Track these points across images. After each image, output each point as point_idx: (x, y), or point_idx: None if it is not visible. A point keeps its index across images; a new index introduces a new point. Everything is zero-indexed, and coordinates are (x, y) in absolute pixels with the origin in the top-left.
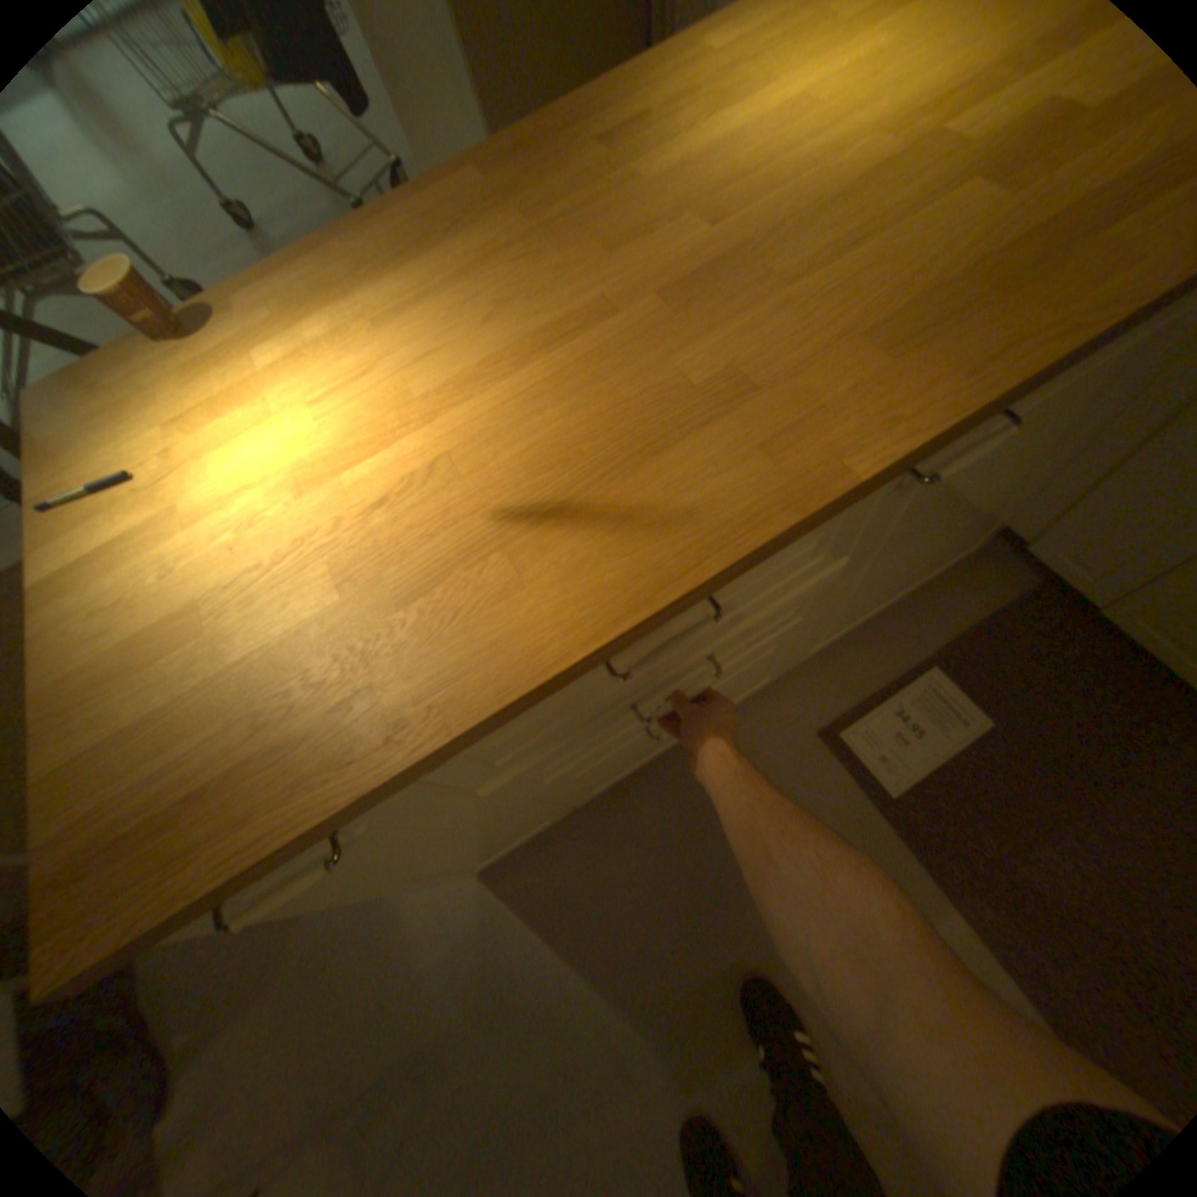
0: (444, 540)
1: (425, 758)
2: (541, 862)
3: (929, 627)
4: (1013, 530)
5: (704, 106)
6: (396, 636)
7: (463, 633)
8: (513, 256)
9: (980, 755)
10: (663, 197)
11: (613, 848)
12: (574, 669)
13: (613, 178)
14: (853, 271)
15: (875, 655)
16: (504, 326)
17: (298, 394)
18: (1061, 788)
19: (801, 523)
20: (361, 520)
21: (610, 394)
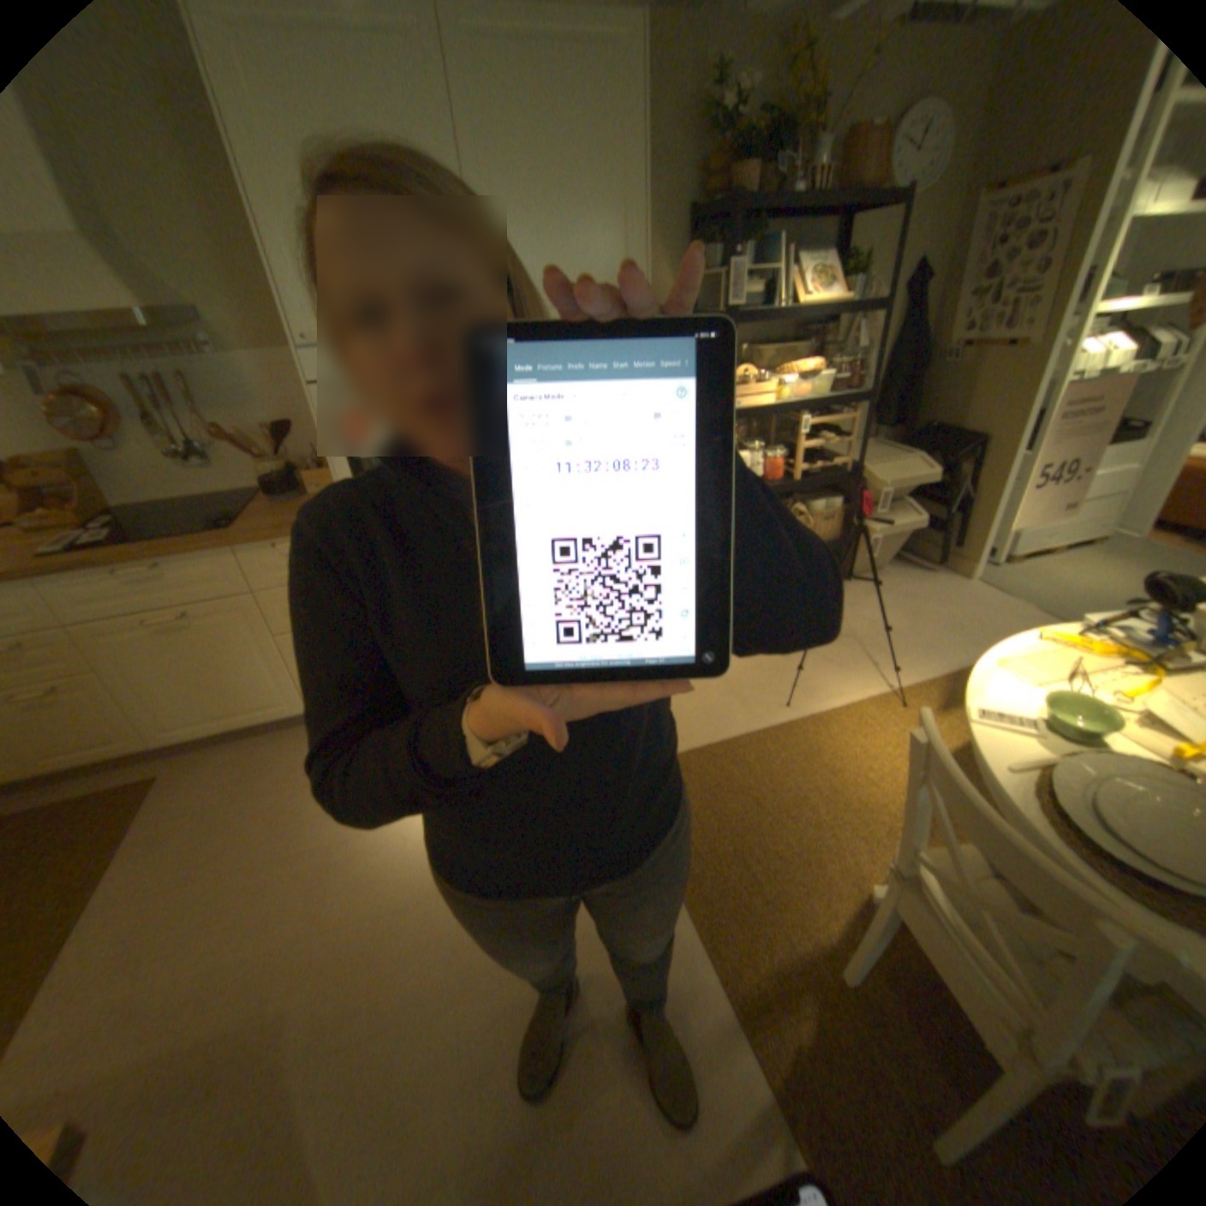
0: None
1: None
2: None
3: None
4: None
5: None
6: None
7: None
8: None
9: None
10: None
11: None
12: None
13: None
14: None
15: None
16: None
17: None
18: None
19: None
20: None
21: None
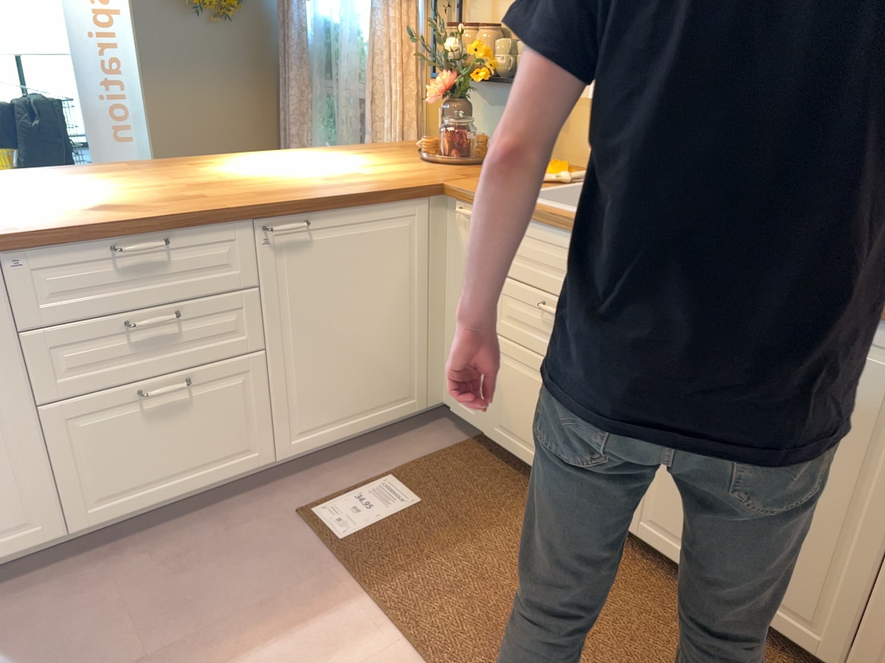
0: (59, 210)
1: (23, 238)
2: (16, 597)
3: (391, 458)
4: (444, 403)
5: (239, 164)
6: (25, 220)
7: (56, 220)
8: (132, 178)
9: (406, 514)
10: (205, 174)
11: (93, 583)
12: (98, 229)
13: (189, 170)
14: (261, 186)
15: (350, 471)
16: (117, 186)
17: (5, 191)
18: (454, 528)
19: (204, 215)
20: (22, 207)
21: (151, 196)
